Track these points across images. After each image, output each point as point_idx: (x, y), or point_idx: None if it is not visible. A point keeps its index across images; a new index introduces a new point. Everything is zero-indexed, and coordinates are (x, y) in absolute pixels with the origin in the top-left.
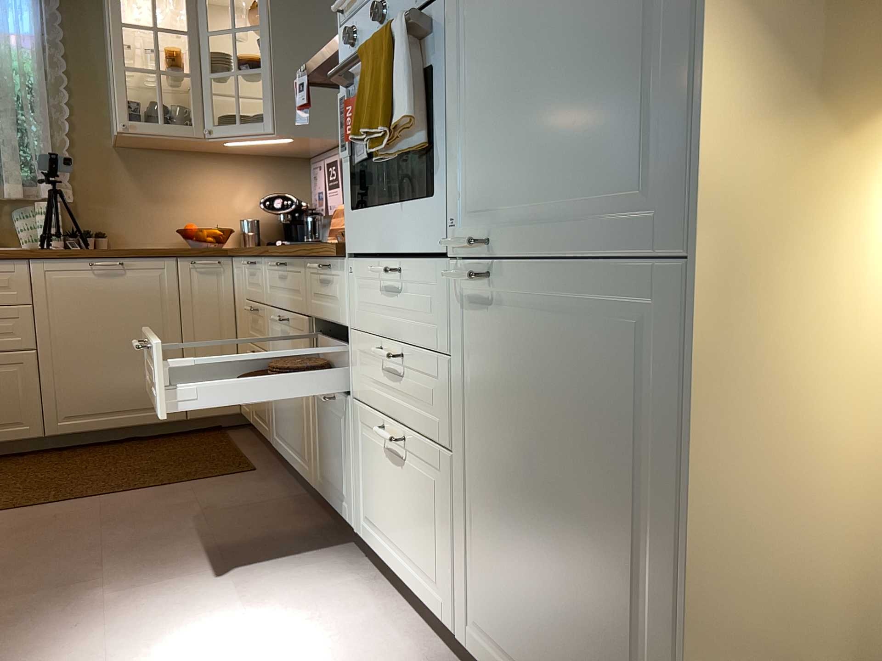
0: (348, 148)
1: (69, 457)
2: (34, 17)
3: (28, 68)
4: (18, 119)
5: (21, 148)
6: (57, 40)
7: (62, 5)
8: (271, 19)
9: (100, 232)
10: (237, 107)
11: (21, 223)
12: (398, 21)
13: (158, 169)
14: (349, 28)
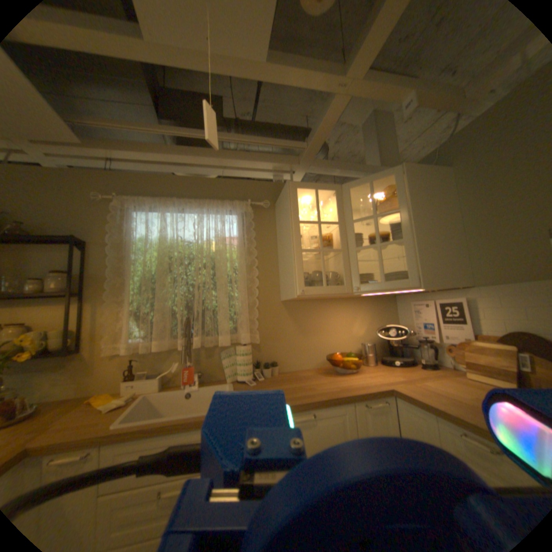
0: None
1: None
2: (240, 225)
3: (235, 257)
4: (228, 290)
5: (229, 309)
6: (252, 238)
7: (254, 218)
8: (410, 203)
9: (273, 361)
10: (383, 270)
11: (227, 360)
12: None
13: (308, 312)
14: None
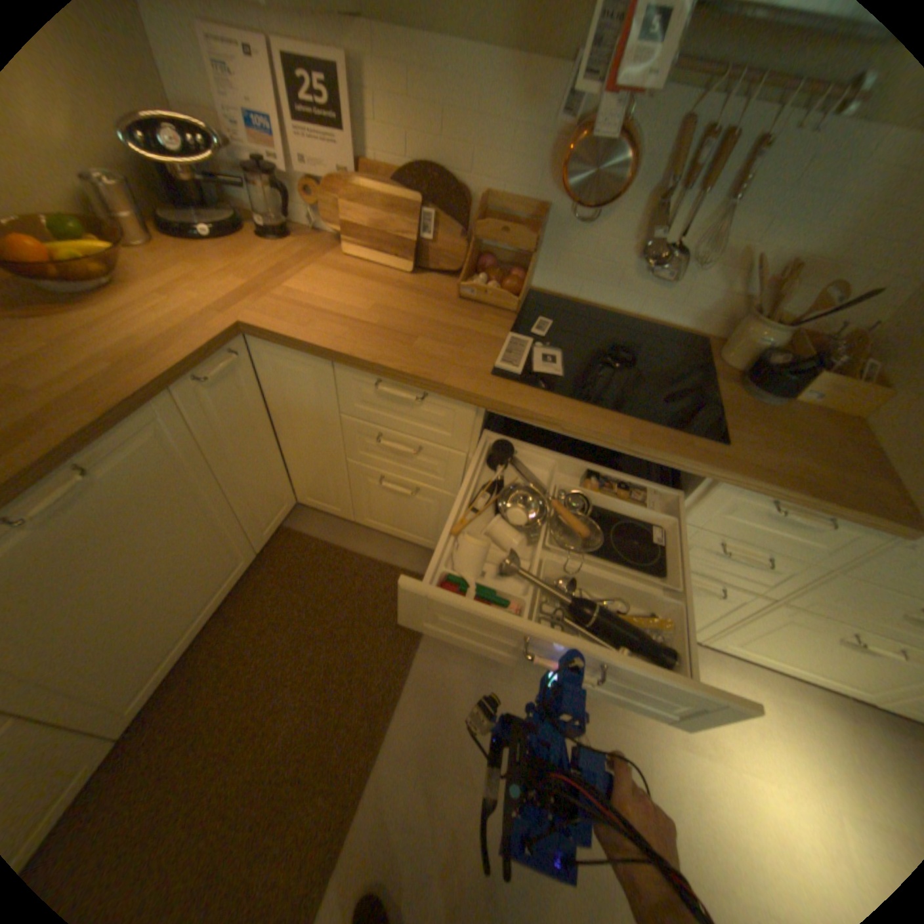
0: None
1: (175, 716)
2: None
3: None
4: None
5: None
6: None
7: None
8: None
9: None
10: None
11: None
12: None
13: None
14: None
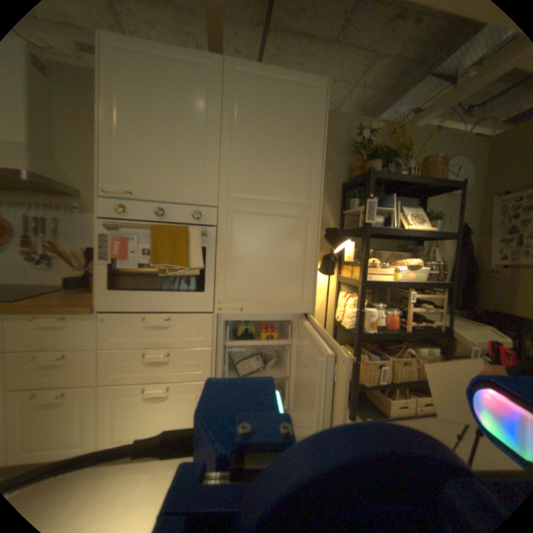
0: (104, 260)
1: None
2: None
3: None
4: None
5: None
6: None
7: None
8: None
9: None
10: None
11: None
12: (191, 228)
13: None
14: (119, 206)
